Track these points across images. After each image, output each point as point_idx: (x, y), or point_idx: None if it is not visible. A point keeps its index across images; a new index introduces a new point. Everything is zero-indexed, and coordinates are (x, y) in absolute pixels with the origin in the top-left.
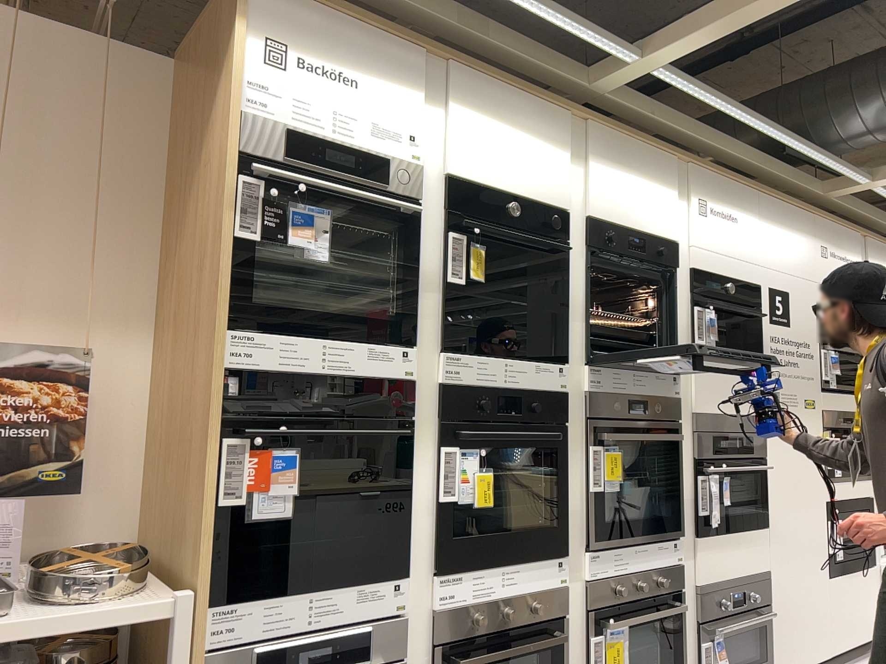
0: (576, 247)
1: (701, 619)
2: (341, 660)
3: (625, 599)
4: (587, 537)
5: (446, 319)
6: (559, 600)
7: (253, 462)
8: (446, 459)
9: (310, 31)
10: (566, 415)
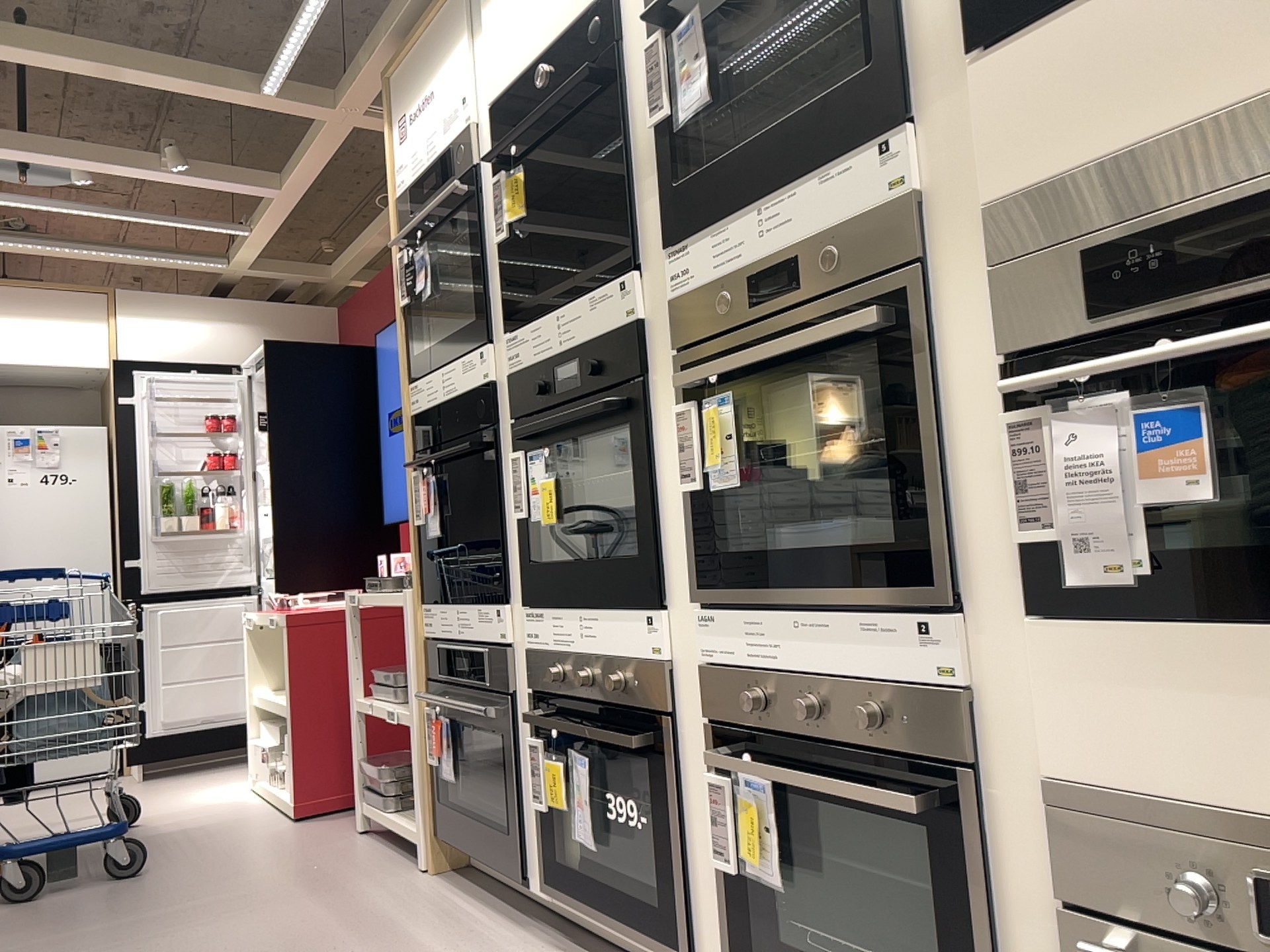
0: (634, 38)
1: (1062, 895)
2: (474, 675)
3: (779, 727)
4: (695, 580)
5: (507, 290)
6: (651, 682)
7: (423, 489)
8: (511, 465)
9: (409, 83)
10: (635, 359)
